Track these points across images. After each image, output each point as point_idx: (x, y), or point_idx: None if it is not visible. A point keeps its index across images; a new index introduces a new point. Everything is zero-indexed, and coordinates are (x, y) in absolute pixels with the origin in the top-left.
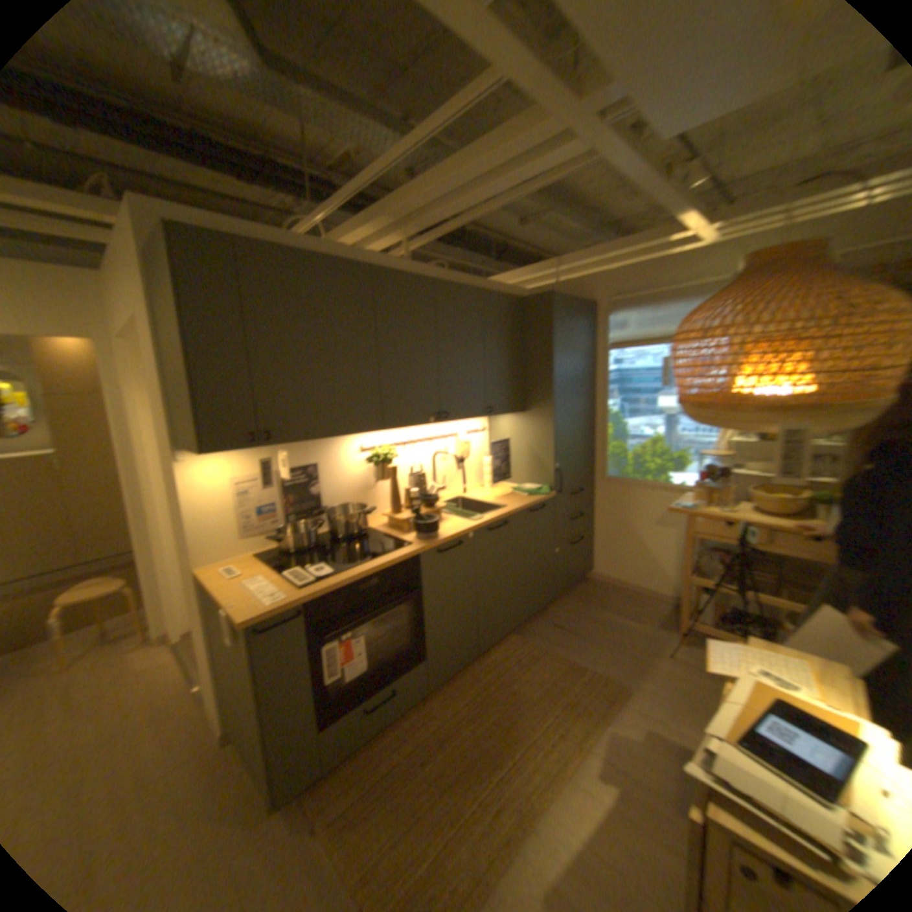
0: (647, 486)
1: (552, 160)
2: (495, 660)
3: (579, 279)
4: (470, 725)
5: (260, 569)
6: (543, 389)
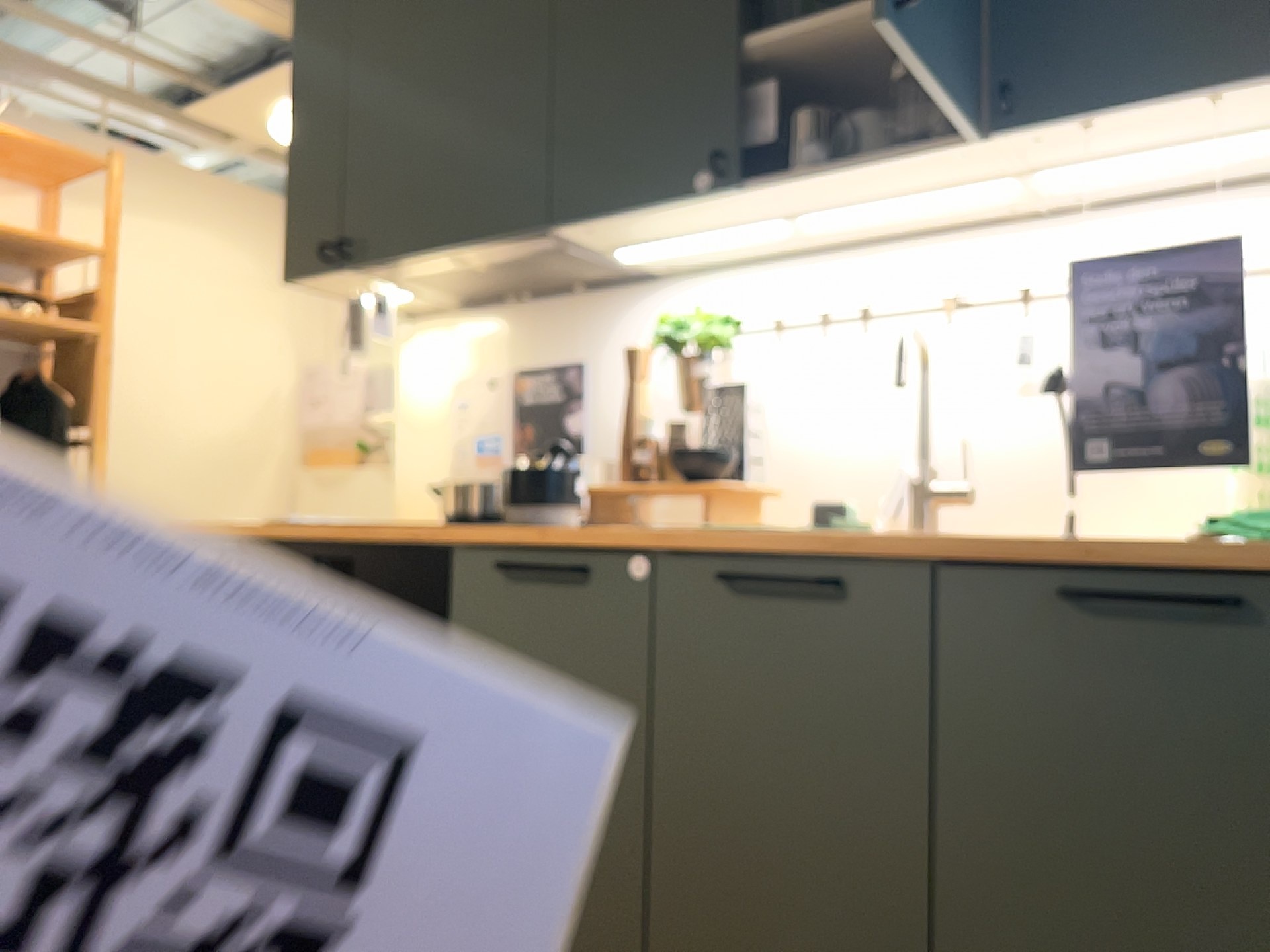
0: None
1: None
2: None
3: None
4: None
5: None
6: None
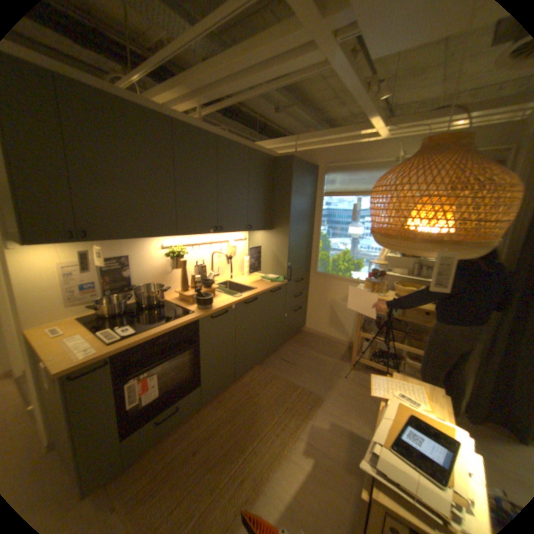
0: (339, 279)
1: (300, 63)
2: (245, 382)
3: (309, 151)
4: (227, 425)
5: (79, 330)
6: (284, 217)
